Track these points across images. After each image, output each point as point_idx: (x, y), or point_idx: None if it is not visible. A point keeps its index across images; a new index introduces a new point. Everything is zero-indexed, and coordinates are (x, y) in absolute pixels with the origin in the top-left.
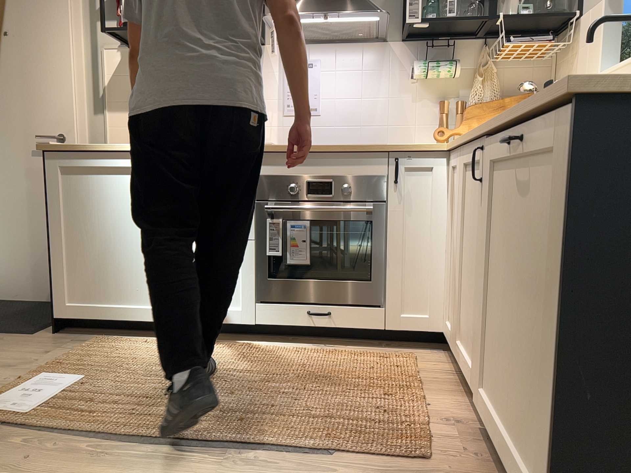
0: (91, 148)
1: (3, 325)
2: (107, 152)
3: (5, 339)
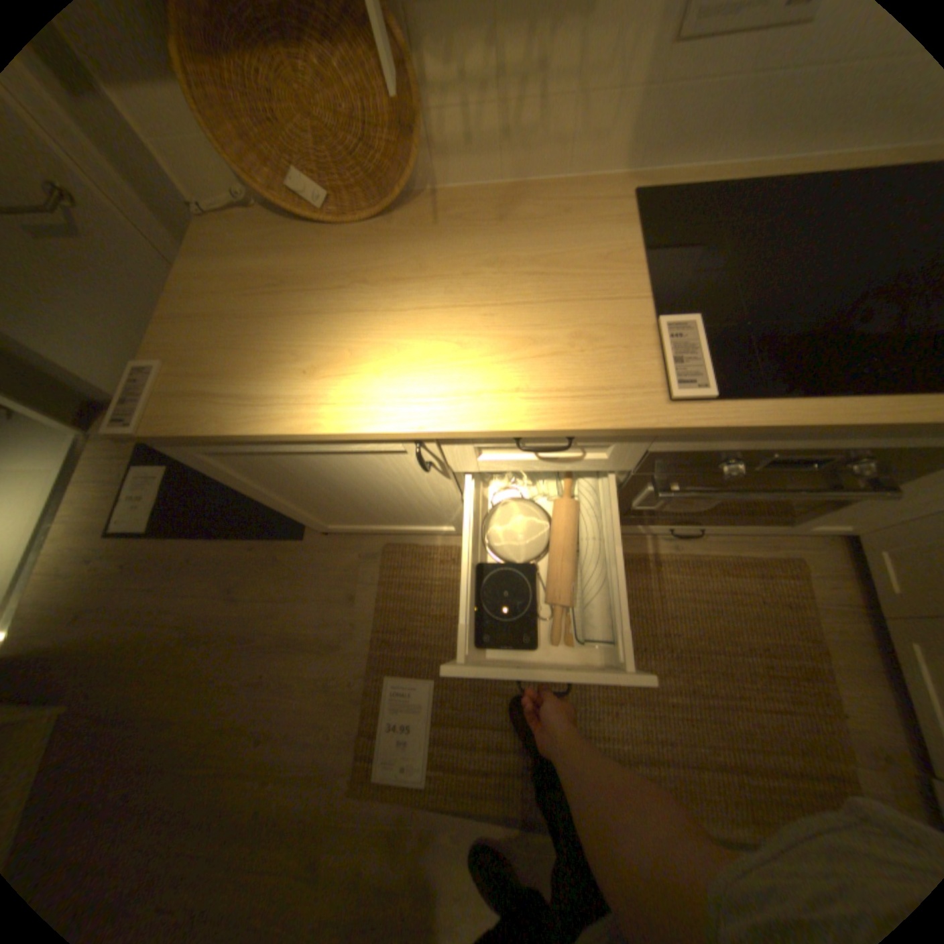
0: (242, 436)
1: (250, 511)
2: (285, 437)
3: (276, 554)
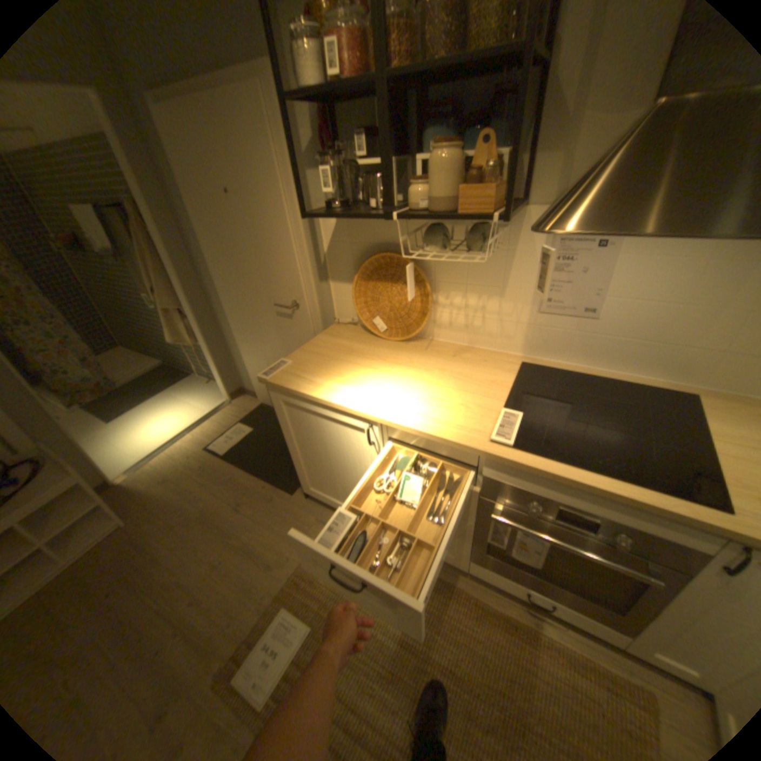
0: (303, 394)
1: (276, 468)
2: (319, 401)
3: (274, 496)
